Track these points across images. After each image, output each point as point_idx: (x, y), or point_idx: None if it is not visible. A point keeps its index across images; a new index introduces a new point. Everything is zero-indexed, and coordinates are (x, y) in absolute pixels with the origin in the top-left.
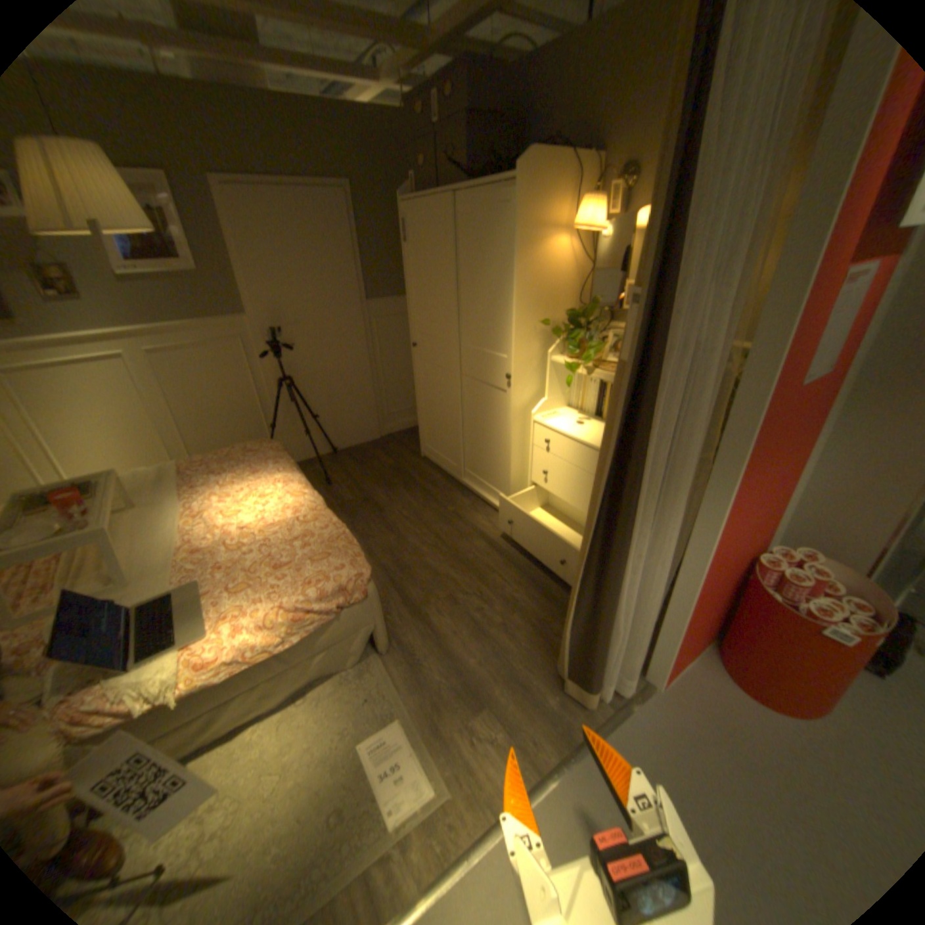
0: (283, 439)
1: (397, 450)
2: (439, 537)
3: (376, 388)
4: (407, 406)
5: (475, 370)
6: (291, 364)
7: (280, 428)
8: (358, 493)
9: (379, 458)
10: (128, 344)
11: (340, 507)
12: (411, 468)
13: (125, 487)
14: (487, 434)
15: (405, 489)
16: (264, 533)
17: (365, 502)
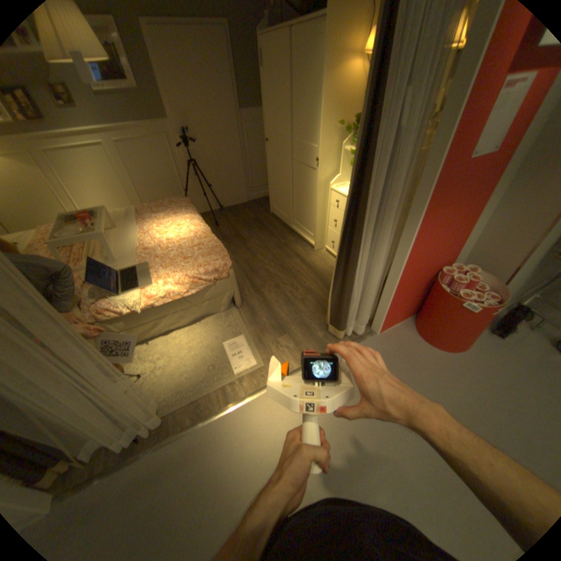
0: (192, 199)
1: (256, 209)
2: (274, 256)
3: (245, 170)
4: (264, 182)
5: (300, 156)
6: (194, 152)
7: (190, 192)
8: (233, 231)
9: (246, 213)
10: (104, 136)
11: (222, 238)
12: (263, 219)
13: (110, 216)
14: (305, 198)
15: (259, 230)
16: (179, 243)
17: (236, 236)
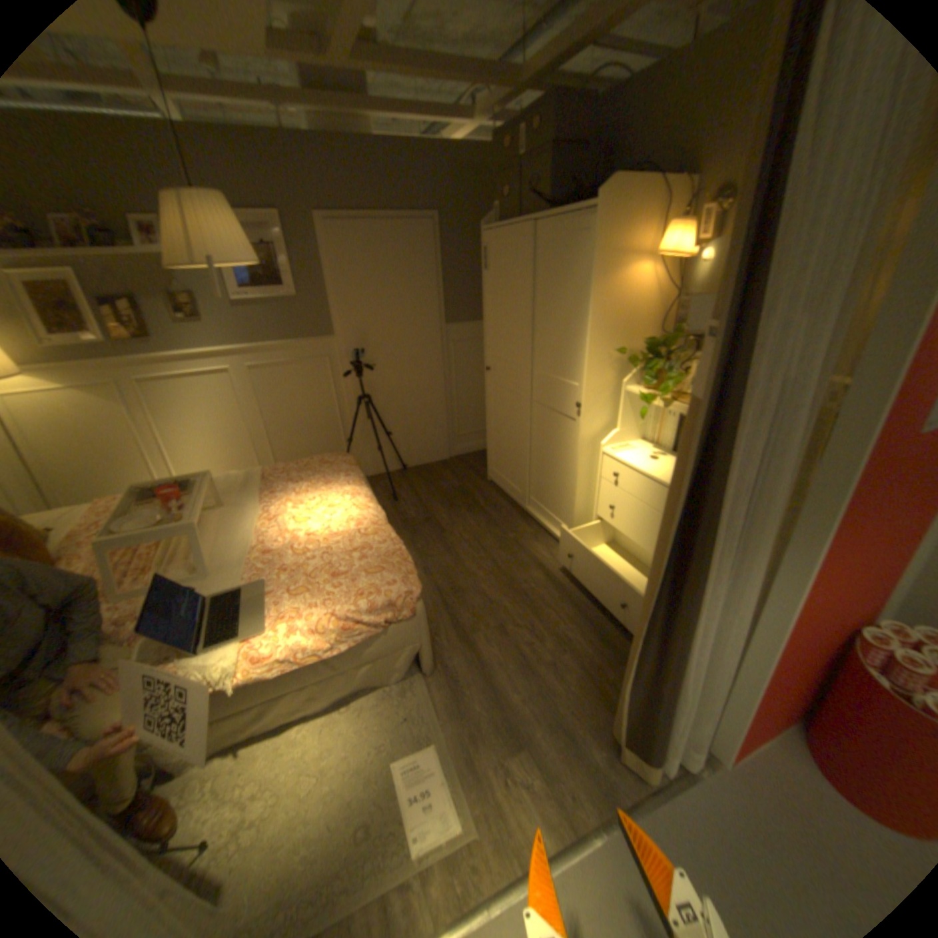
0: (359, 453)
1: (464, 471)
2: (496, 564)
3: (449, 410)
4: (478, 429)
5: (546, 397)
6: (371, 384)
7: (357, 443)
8: (422, 511)
9: (446, 478)
10: (235, 360)
11: (403, 523)
12: (476, 491)
13: (218, 487)
14: (554, 463)
15: (468, 511)
16: (328, 542)
17: (428, 521)
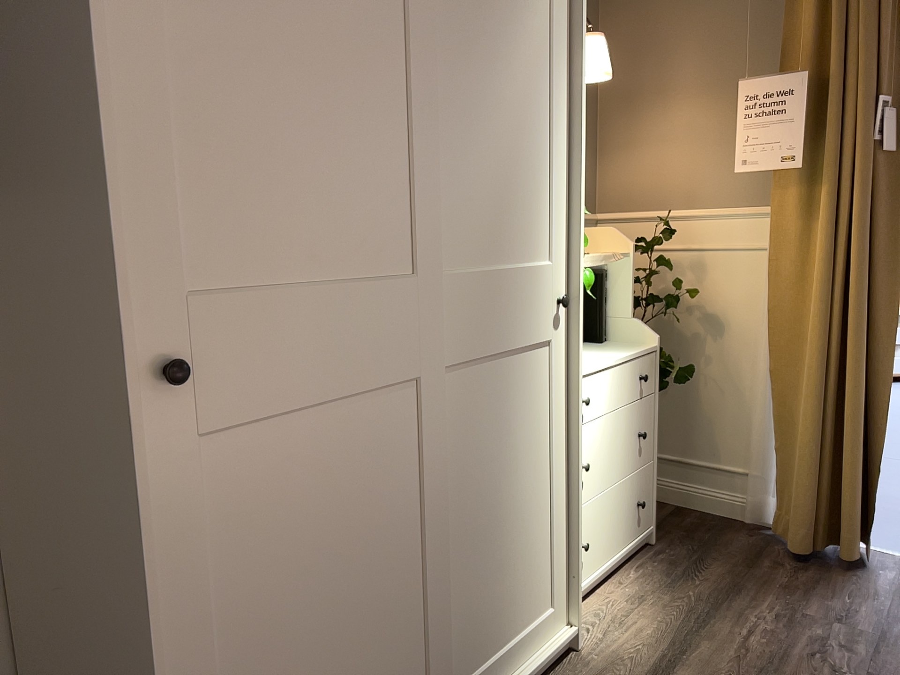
0: None
1: None
2: None
3: None
4: None
5: (481, 334)
6: None
7: None
8: None
9: None
10: None
11: None
12: None
13: None
14: (507, 482)
15: None
16: None
17: None
